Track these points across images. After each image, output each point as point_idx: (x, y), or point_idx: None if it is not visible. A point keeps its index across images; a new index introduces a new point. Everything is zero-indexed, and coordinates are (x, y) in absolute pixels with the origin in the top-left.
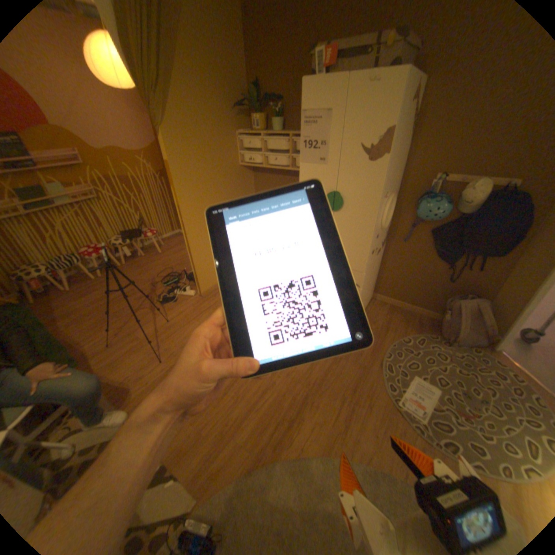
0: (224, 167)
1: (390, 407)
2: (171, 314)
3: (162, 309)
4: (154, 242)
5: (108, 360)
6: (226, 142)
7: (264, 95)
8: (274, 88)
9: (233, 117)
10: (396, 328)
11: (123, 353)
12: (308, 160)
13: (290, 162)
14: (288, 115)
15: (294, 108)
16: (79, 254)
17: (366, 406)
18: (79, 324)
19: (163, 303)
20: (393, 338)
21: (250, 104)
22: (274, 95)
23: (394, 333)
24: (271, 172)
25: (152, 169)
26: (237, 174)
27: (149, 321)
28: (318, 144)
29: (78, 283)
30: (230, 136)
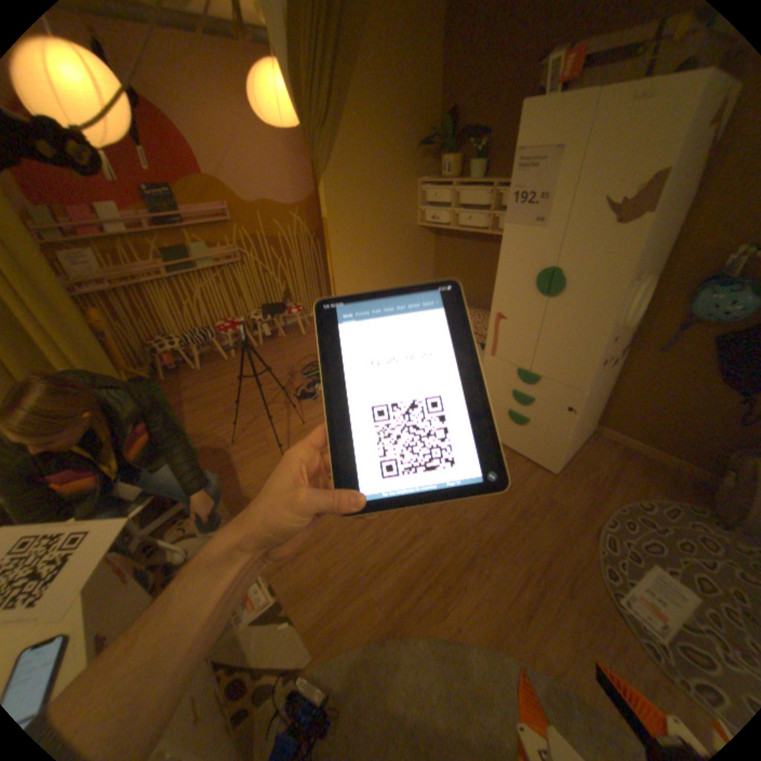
0: (396, 227)
1: (605, 603)
2: (308, 414)
3: (298, 406)
4: (298, 321)
5: (231, 460)
6: (402, 194)
7: (463, 127)
8: (478, 117)
9: (416, 159)
10: (630, 483)
11: (249, 453)
12: (517, 220)
13: (489, 222)
14: (494, 155)
15: (506, 144)
16: (214, 328)
17: (565, 592)
18: (206, 411)
19: (300, 399)
20: (624, 499)
21: (442, 140)
22: (478, 127)
23: (627, 491)
24: (459, 236)
25: (306, 228)
26: (412, 238)
27: (282, 419)
28: (535, 196)
29: (209, 363)
30: (409, 185)
